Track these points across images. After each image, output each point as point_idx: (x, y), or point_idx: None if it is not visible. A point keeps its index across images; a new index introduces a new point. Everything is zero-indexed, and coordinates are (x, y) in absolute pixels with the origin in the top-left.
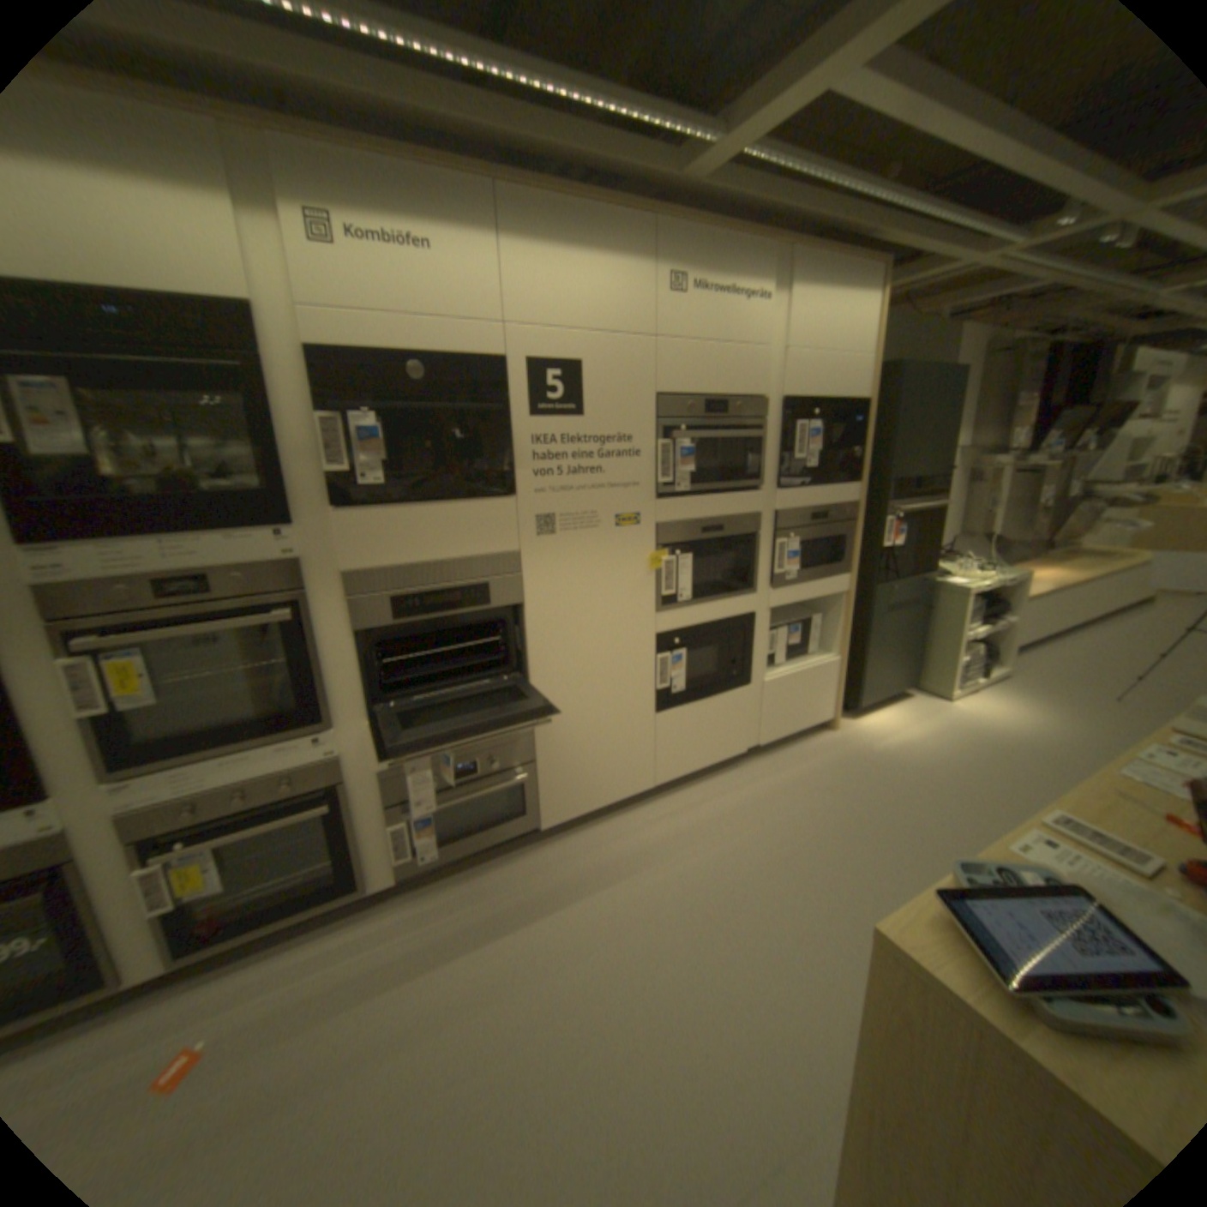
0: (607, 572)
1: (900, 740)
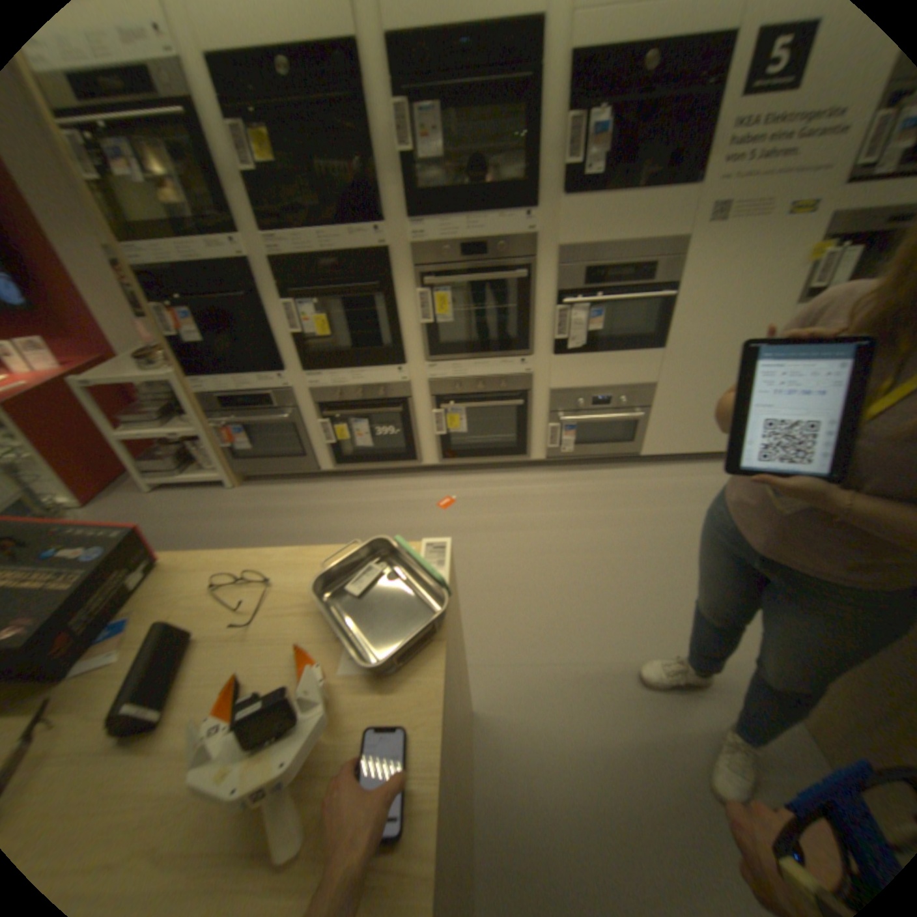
0: (763, 259)
1: None
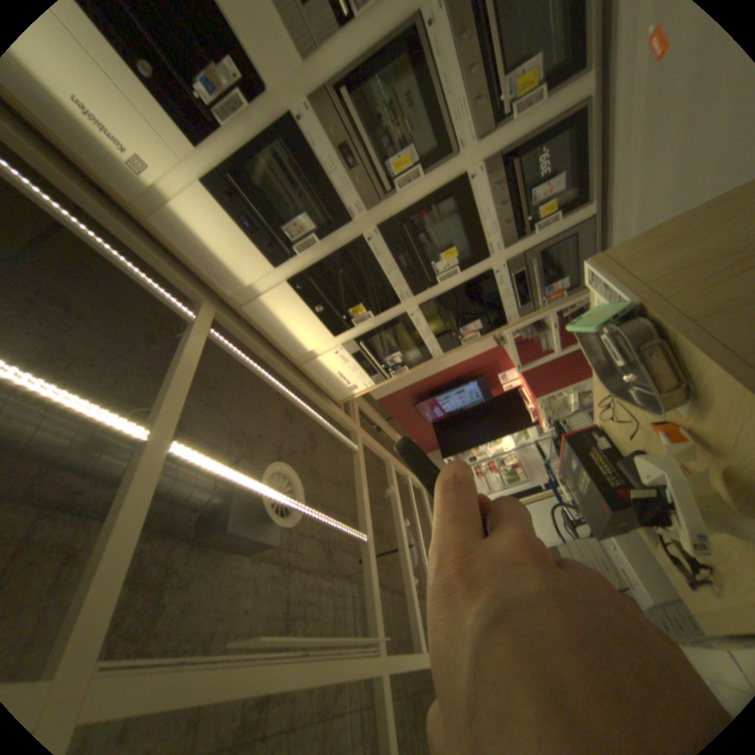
0: None
1: None
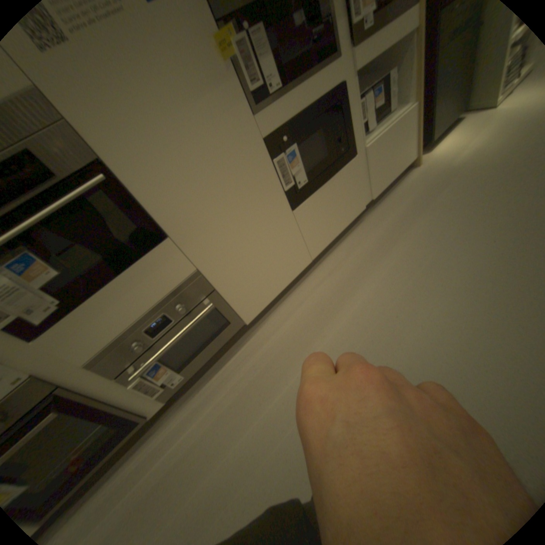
0: (175, 84)
1: (471, 151)
